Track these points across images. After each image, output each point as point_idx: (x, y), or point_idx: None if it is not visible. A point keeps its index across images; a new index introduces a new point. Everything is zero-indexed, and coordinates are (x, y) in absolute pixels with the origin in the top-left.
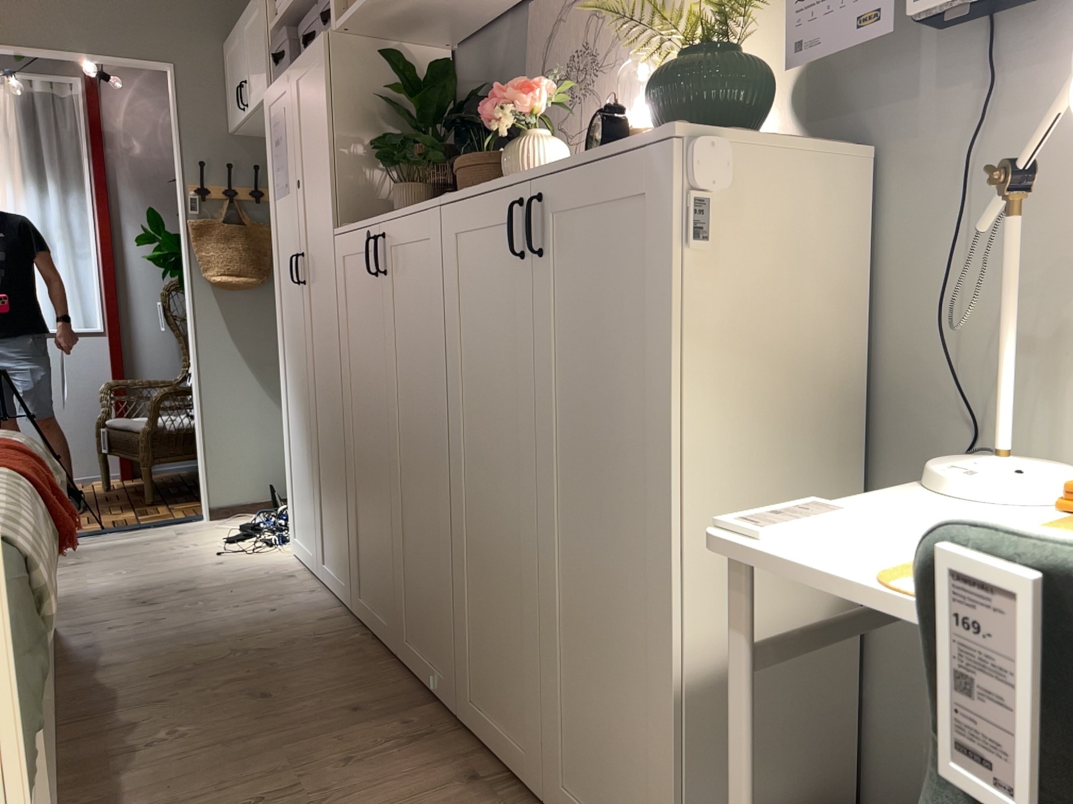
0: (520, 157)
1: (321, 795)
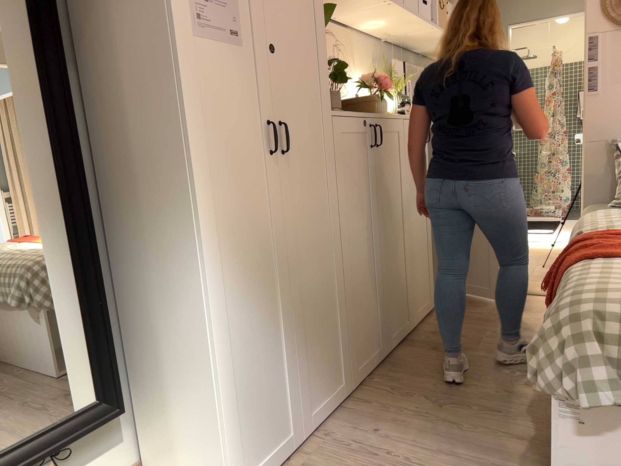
0: (387, 104)
1: (479, 334)
